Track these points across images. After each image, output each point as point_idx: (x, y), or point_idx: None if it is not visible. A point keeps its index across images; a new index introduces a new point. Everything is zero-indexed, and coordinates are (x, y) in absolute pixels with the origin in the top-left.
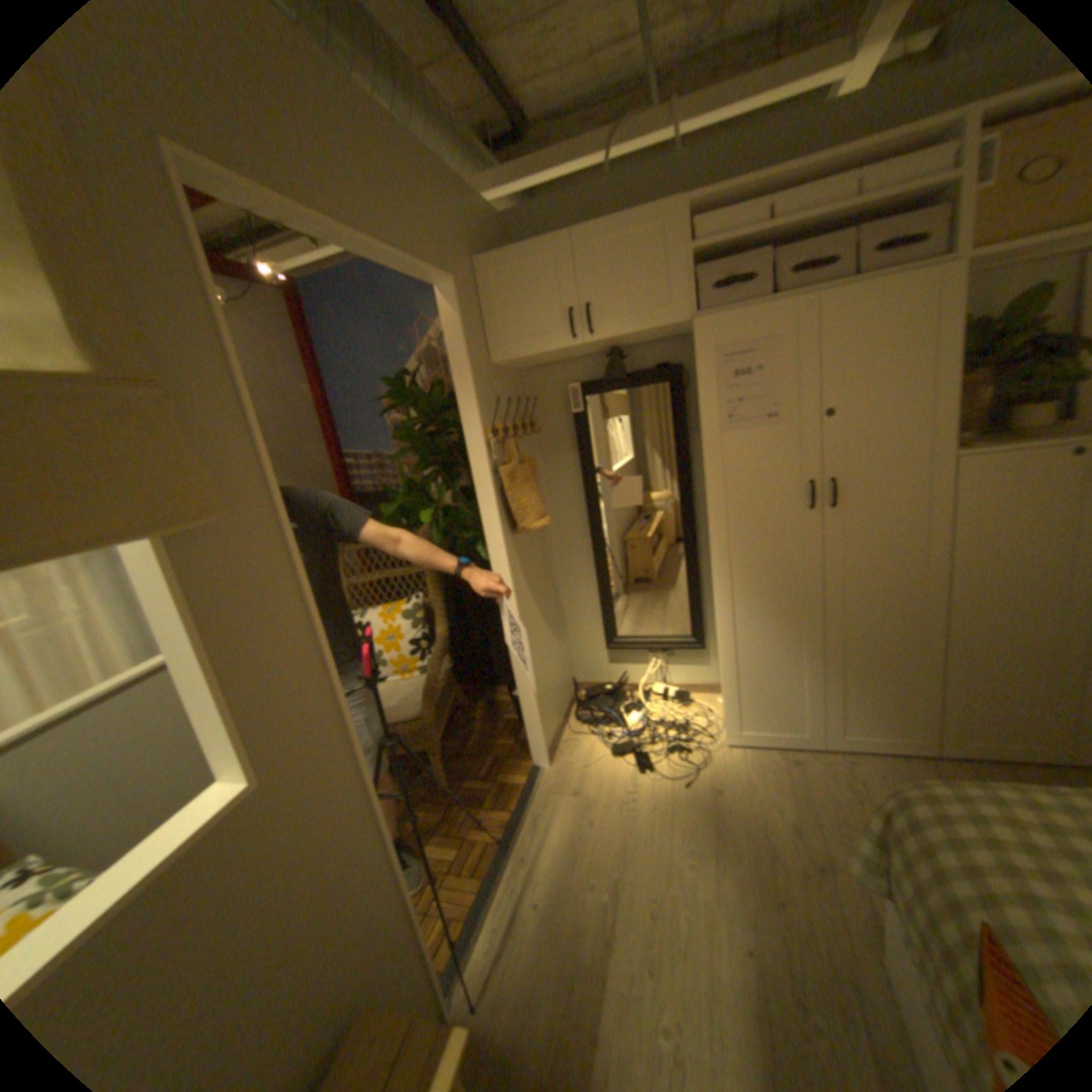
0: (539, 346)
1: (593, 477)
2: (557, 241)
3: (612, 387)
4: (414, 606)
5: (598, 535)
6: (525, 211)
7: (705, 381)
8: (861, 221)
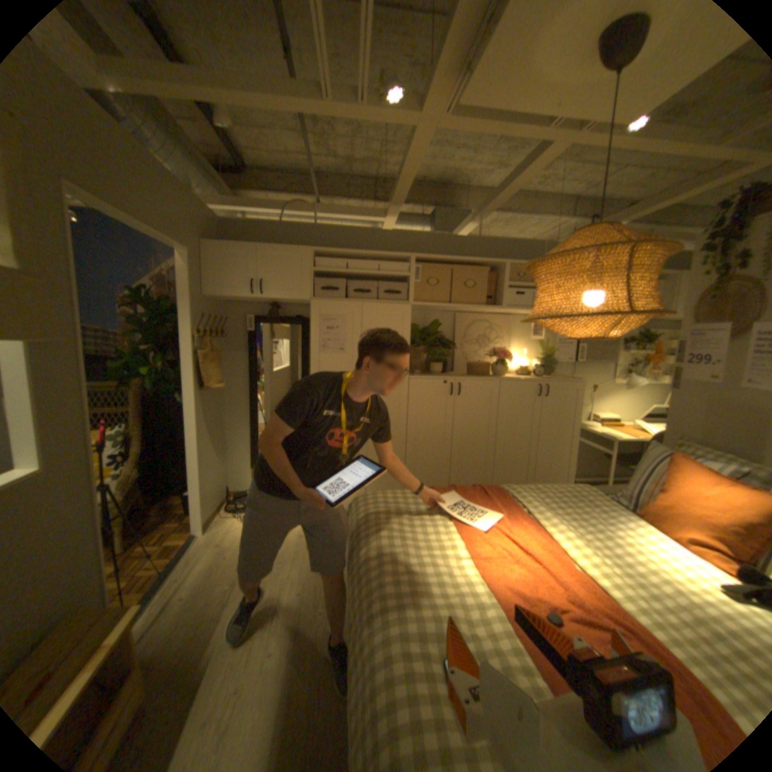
0: (232, 292)
1: (255, 367)
2: (249, 246)
3: (271, 321)
4: (114, 434)
5: (254, 399)
6: (235, 222)
7: (314, 328)
8: (382, 279)
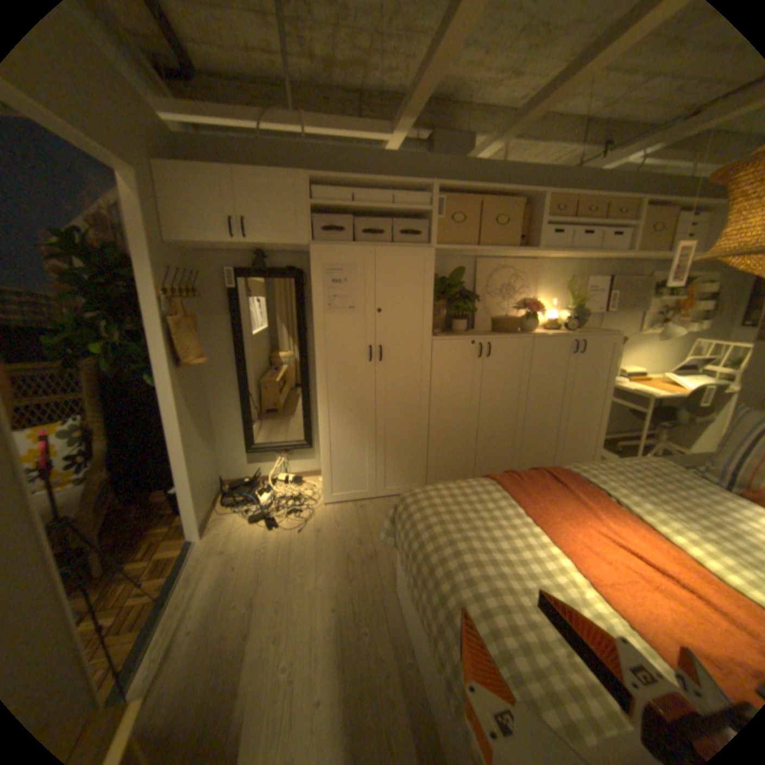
0: (204, 236)
1: (241, 333)
2: (222, 170)
3: (257, 274)
4: (69, 427)
5: (242, 373)
6: (195, 138)
7: (316, 282)
8: (395, 216)
